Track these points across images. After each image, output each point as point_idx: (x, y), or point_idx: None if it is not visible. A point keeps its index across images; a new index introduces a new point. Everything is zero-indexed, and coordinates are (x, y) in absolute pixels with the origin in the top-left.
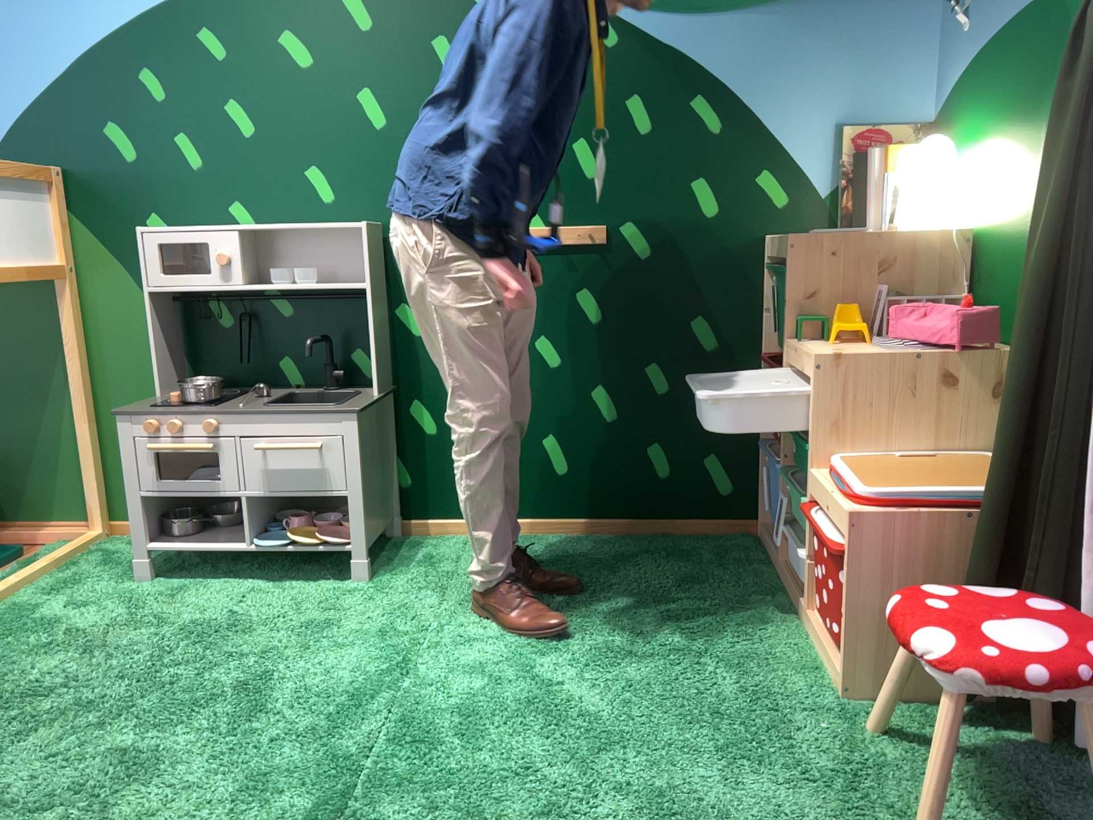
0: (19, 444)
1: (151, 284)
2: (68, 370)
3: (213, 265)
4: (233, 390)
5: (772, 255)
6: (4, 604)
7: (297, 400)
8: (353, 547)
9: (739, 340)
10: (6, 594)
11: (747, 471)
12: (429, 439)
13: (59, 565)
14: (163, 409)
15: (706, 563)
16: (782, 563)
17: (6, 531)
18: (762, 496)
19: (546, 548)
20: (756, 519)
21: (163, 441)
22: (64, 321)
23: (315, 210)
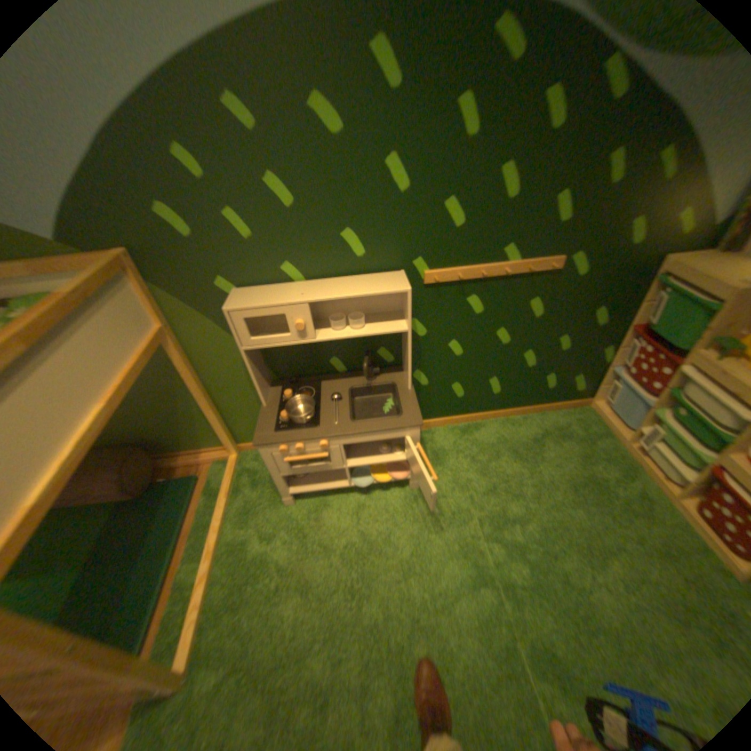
0: (166, 420)
1: (245, 346)
2: (189, 387)
3: (292, 329)
4: (304, 383)
5: (679, 276)
6: (222, 544)
7: (354, 392)
8: (411, 476)
9: (621, 318)
10: (218, 535)
11: (596, 380)
12: (424, 388)
13: (230, 493)
14: (287, 436)
15: (582, 440)
16: (633, 447)
17: (179, 462)
18: (607, 397)
19: (491, 434)
20: (592, 400)
21: (292, 452)
22: (172, 355)
23: (351, 264)
